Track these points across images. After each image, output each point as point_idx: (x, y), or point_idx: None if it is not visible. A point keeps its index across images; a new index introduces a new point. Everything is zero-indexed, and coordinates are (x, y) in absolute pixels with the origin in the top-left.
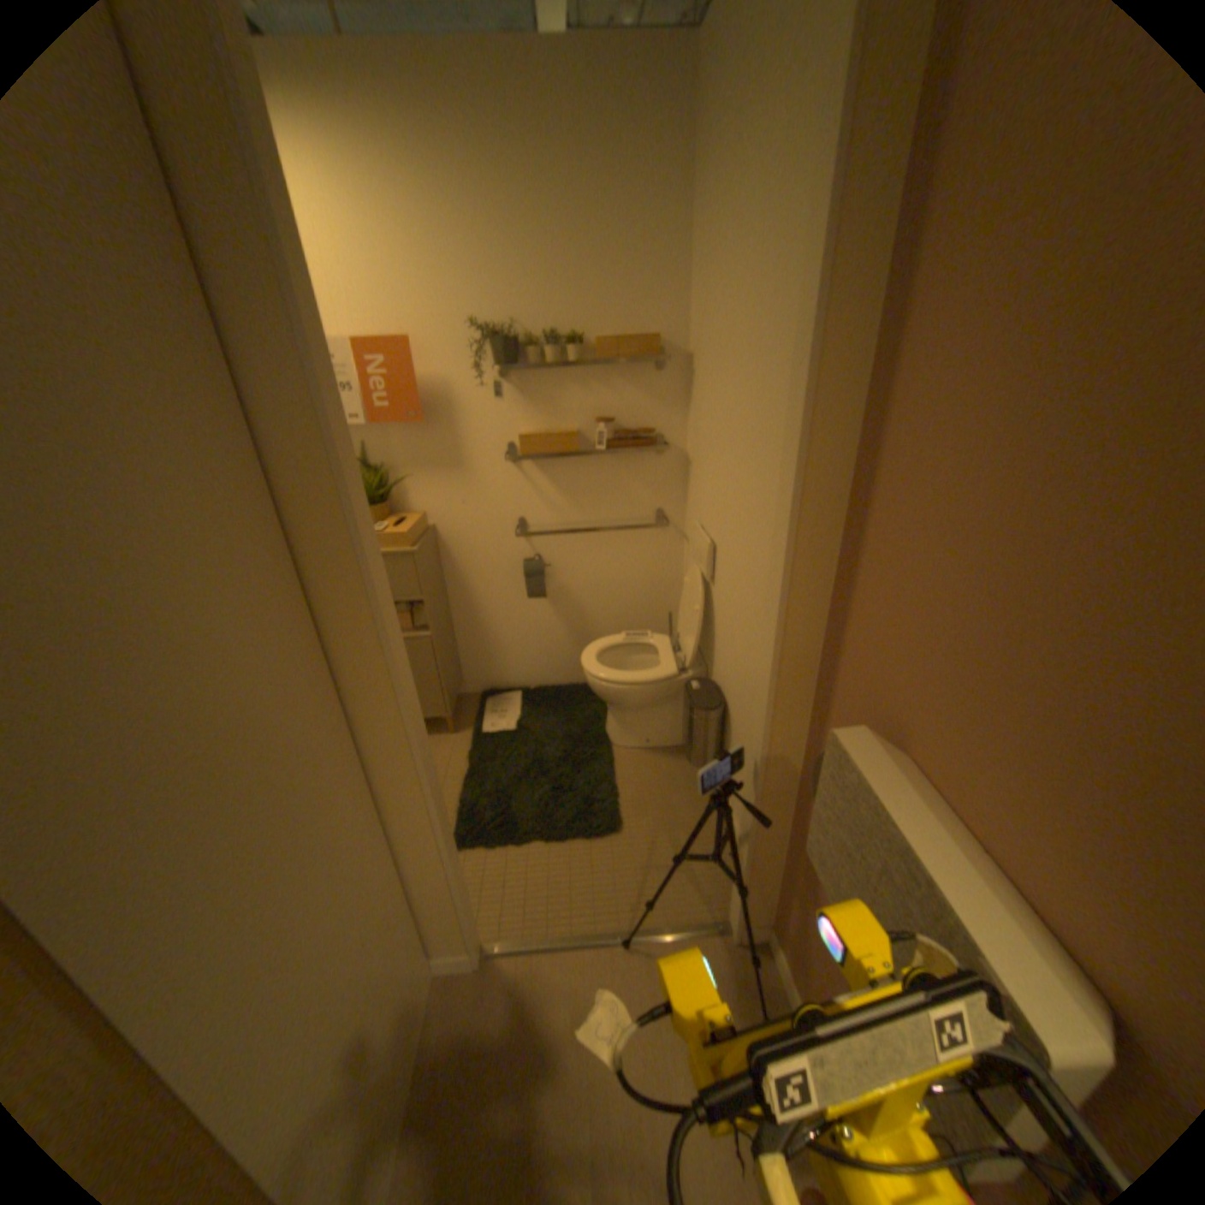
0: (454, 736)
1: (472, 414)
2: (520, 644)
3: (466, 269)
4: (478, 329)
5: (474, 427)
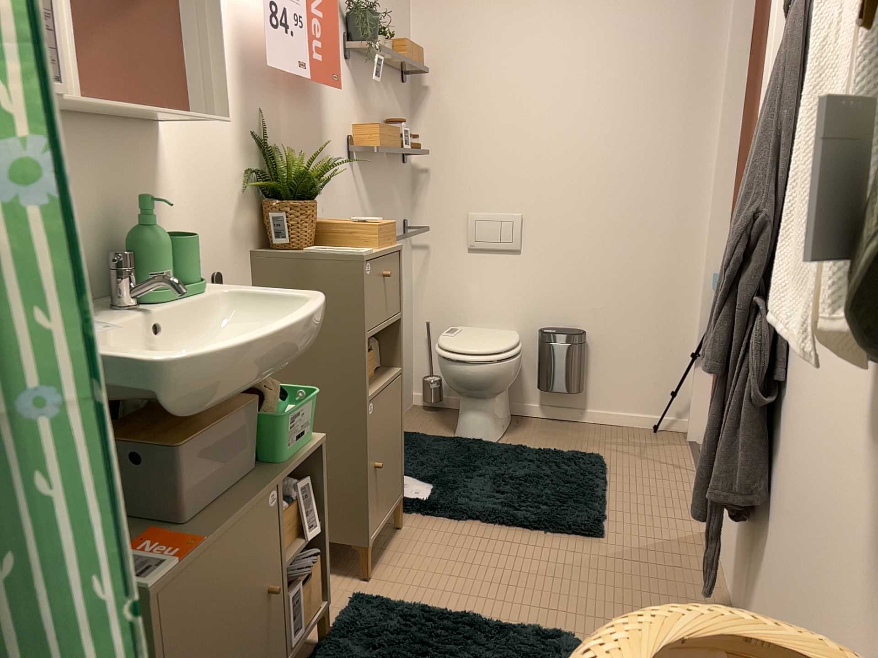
0: (405, 527)
1: (331, 96)
2: None
3: None
4: (340, 1)
5: (332, 112)
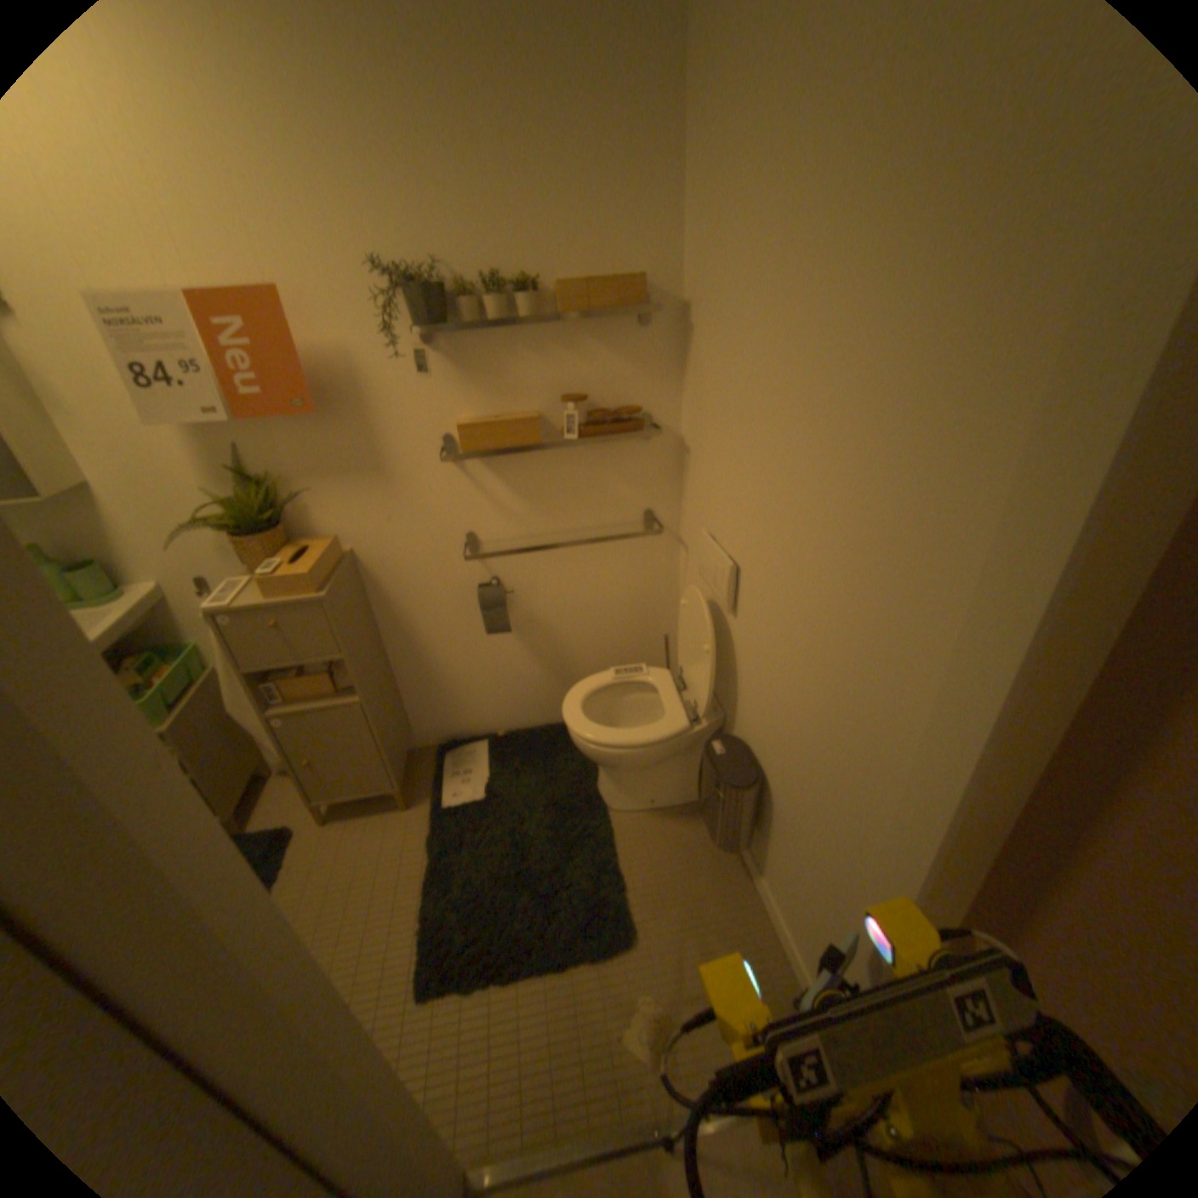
0: (405, 813)
1: (388, 396)
2: (480, 684)
3: (355, 178)
4: (383, 272)
5: (392, 414)
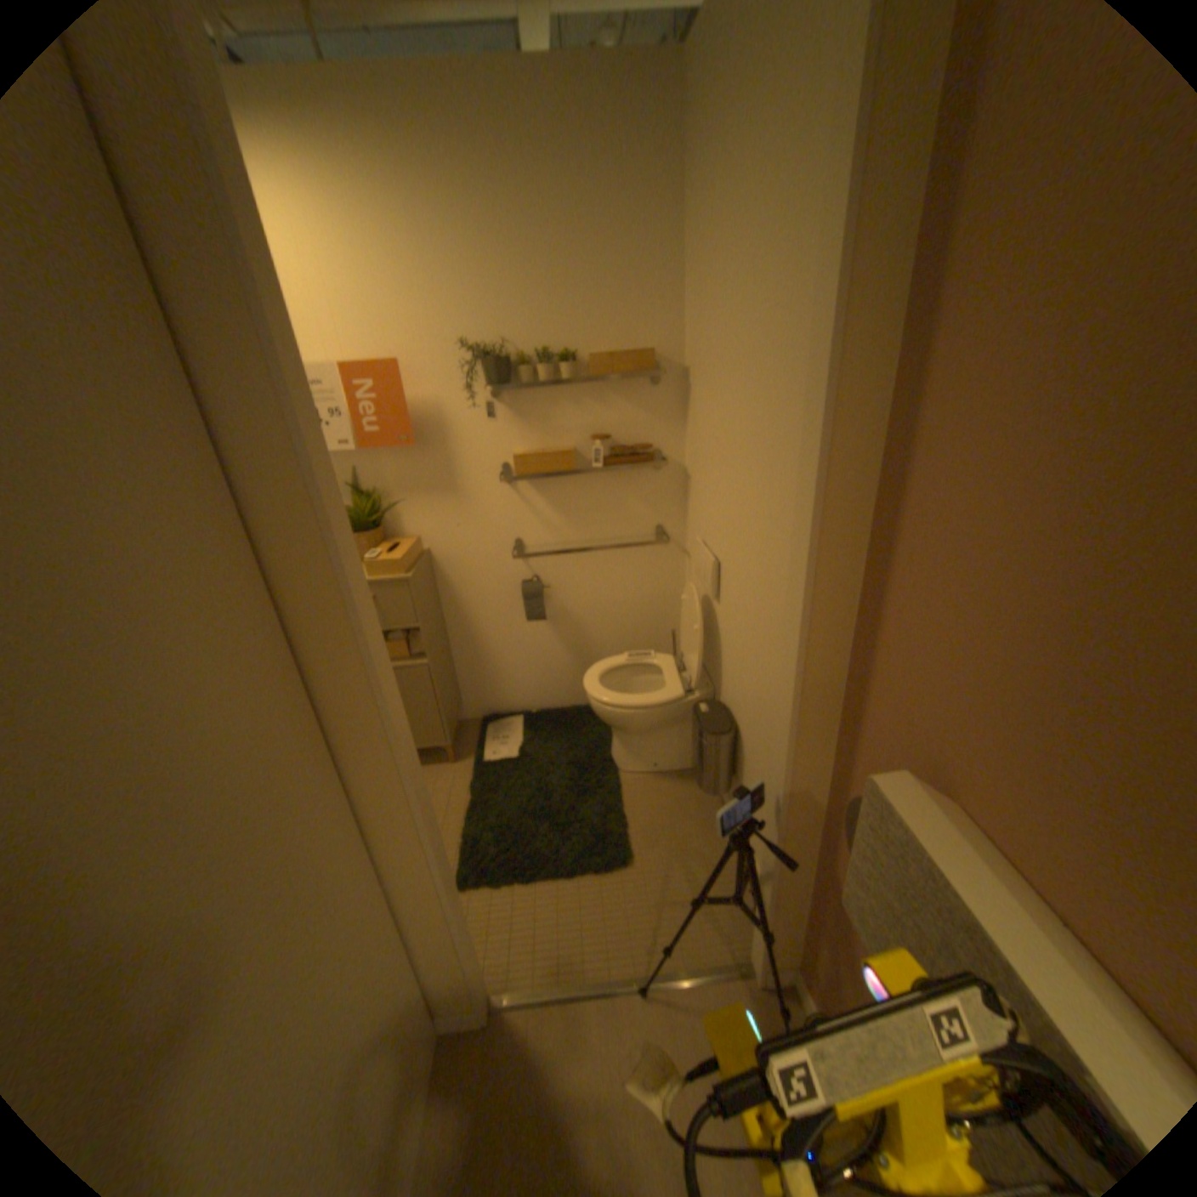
0: (454, 766)
1: (464, 436)
2: (519, 667)
3: (454, 290)
4: (468, 350)
5: (466, 448)
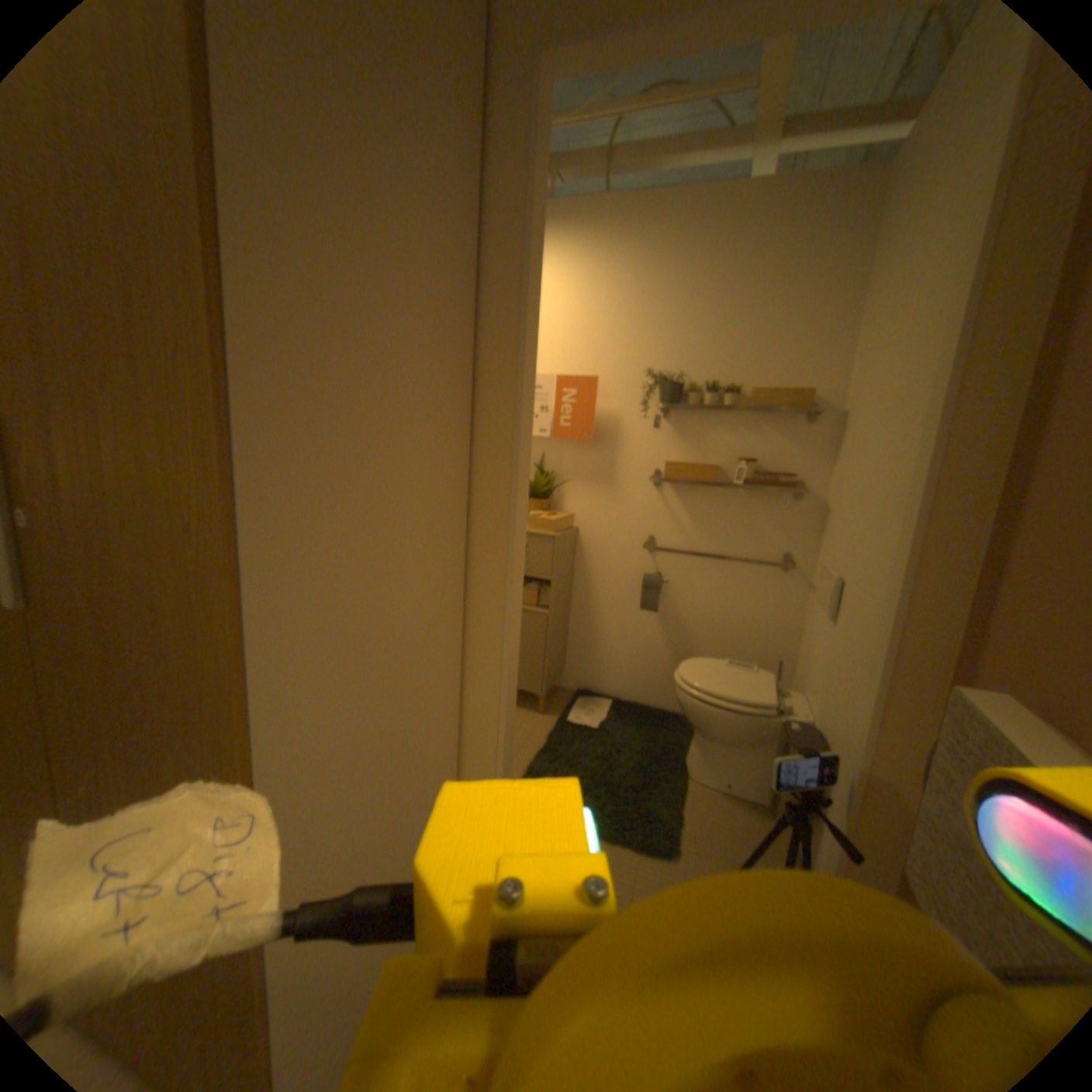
0: (542, 715)
1: (631, 439)
2: (622, 651)
3: (654, 330)
4: (652, 374)
5: (630, 449)
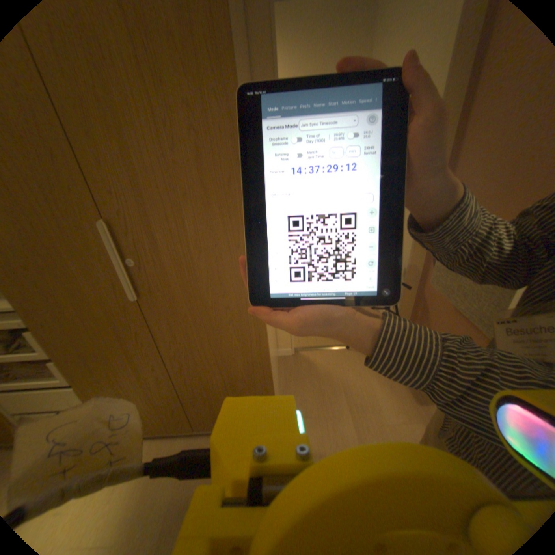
0: None
1: None
2: None
3: None
4: None
5: None
